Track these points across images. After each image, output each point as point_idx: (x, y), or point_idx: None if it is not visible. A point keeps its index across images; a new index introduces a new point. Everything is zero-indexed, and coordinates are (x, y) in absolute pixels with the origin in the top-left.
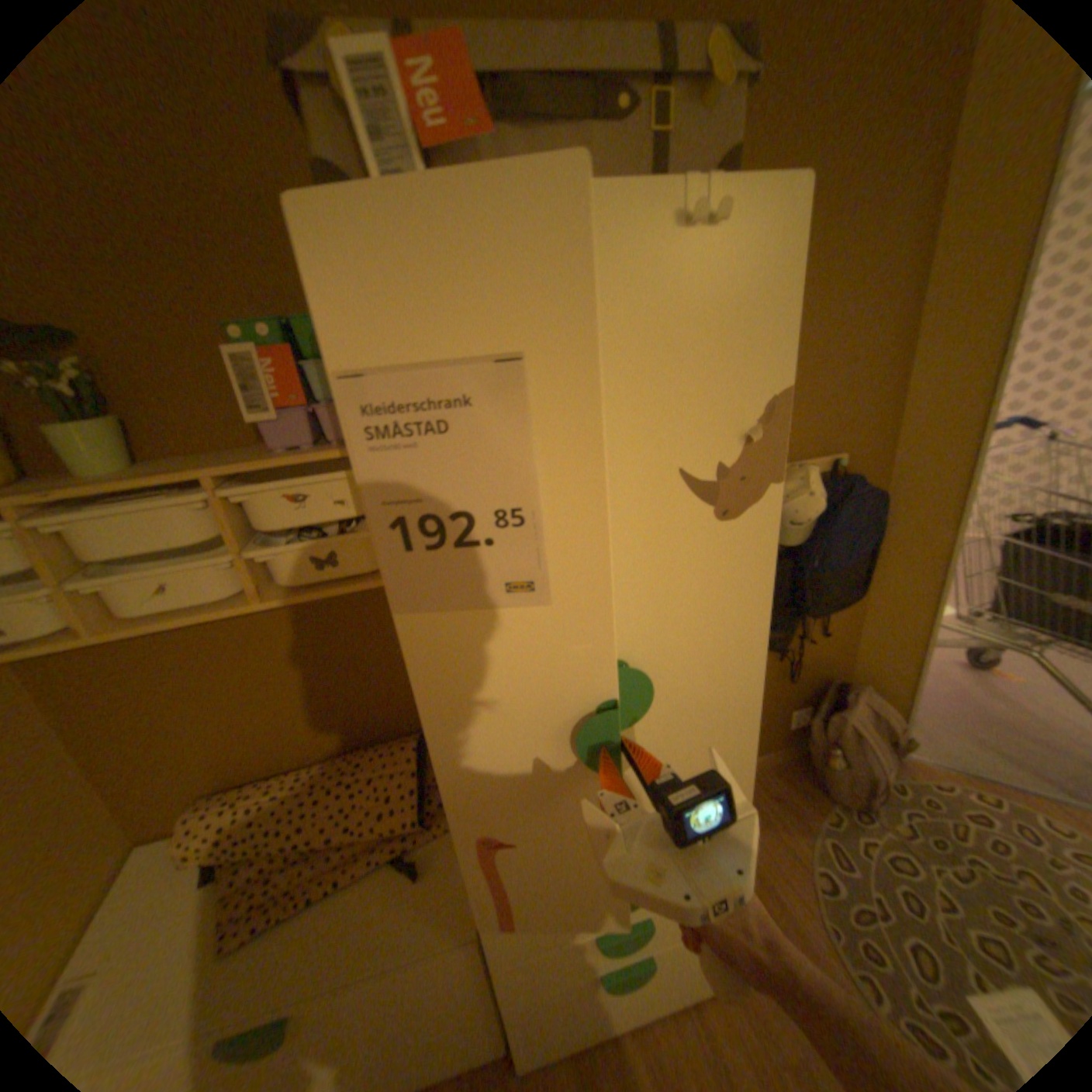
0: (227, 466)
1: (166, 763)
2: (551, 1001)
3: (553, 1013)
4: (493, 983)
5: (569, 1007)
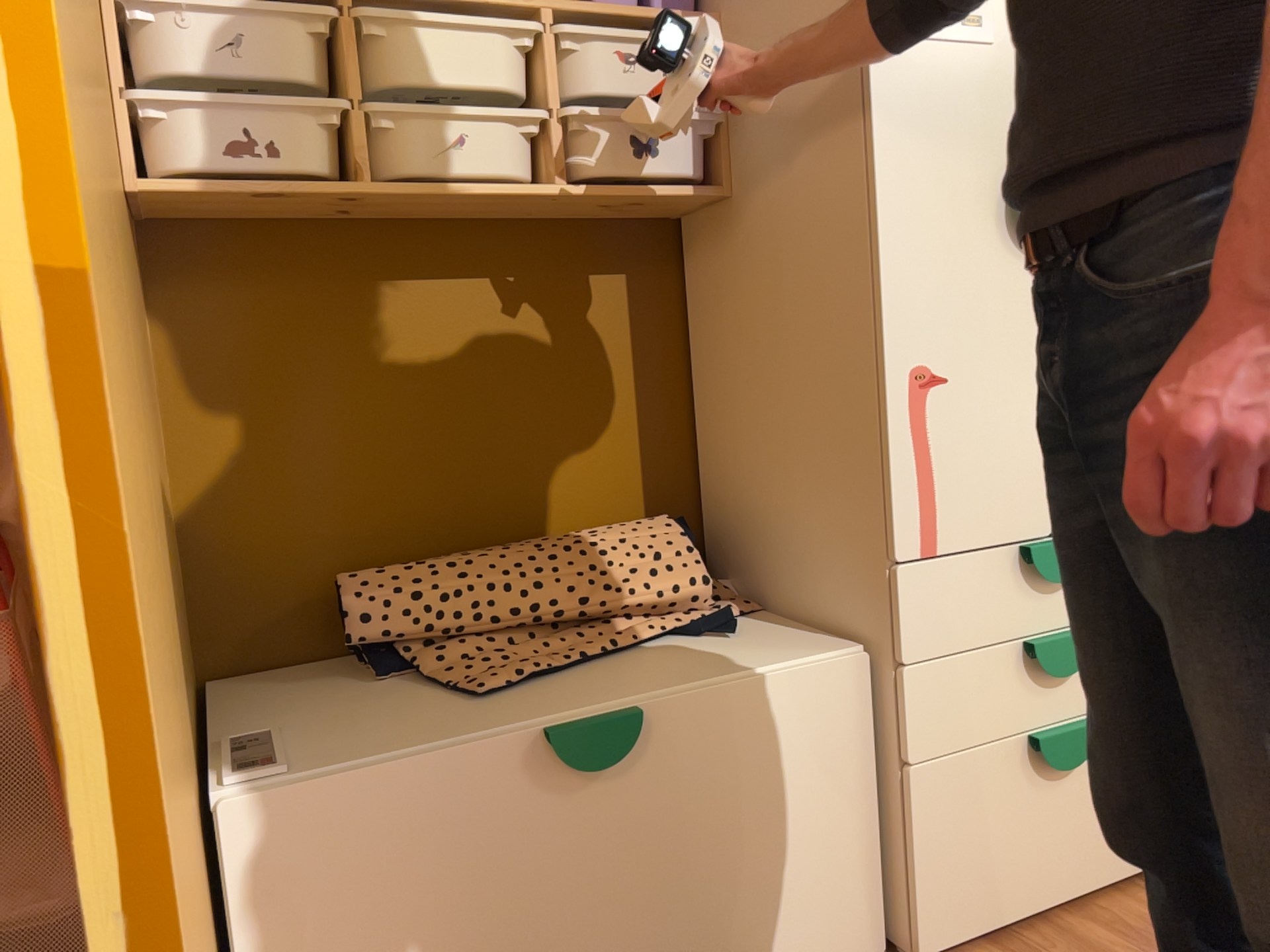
0: (569, 2)
1: (299, 515)
2: (972, 770)
3: (973, 802)
4: (907, 690)
5: (993, 795)
